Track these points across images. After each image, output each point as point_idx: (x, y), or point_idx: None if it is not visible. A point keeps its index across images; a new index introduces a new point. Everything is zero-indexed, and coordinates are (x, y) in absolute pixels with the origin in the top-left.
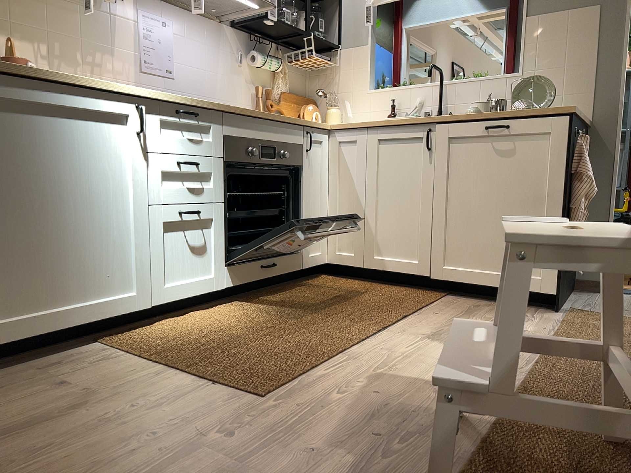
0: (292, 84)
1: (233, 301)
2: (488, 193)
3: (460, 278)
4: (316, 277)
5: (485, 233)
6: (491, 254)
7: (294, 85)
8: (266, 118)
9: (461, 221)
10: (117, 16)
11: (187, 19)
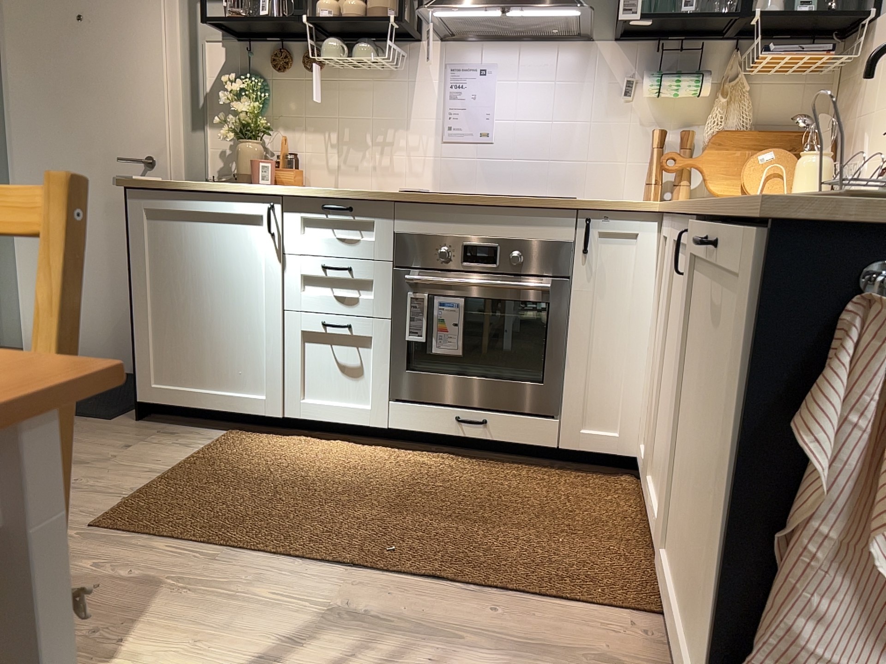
0: (775, 108)
1: (416, 452)
2: (707, 422)
3: (668, 601)
4: (613, 477)
5: (695, 522)
6: (692, 579)
7: (783, 108)
8: (477, 204)
9: (688, 472)
10: (412, 77)
11: (519, 50)
